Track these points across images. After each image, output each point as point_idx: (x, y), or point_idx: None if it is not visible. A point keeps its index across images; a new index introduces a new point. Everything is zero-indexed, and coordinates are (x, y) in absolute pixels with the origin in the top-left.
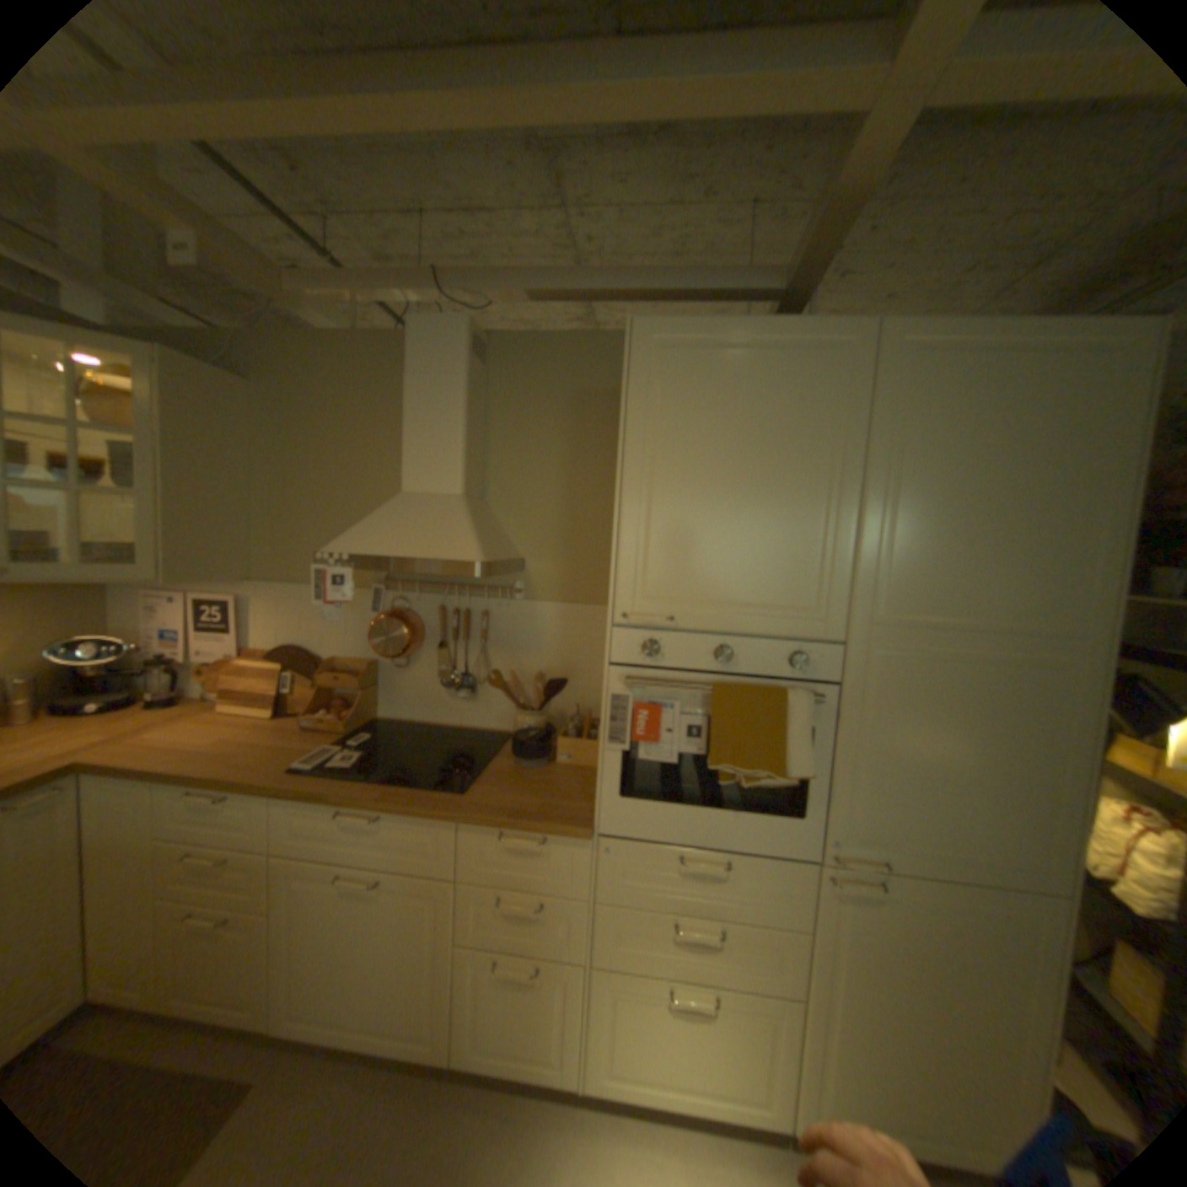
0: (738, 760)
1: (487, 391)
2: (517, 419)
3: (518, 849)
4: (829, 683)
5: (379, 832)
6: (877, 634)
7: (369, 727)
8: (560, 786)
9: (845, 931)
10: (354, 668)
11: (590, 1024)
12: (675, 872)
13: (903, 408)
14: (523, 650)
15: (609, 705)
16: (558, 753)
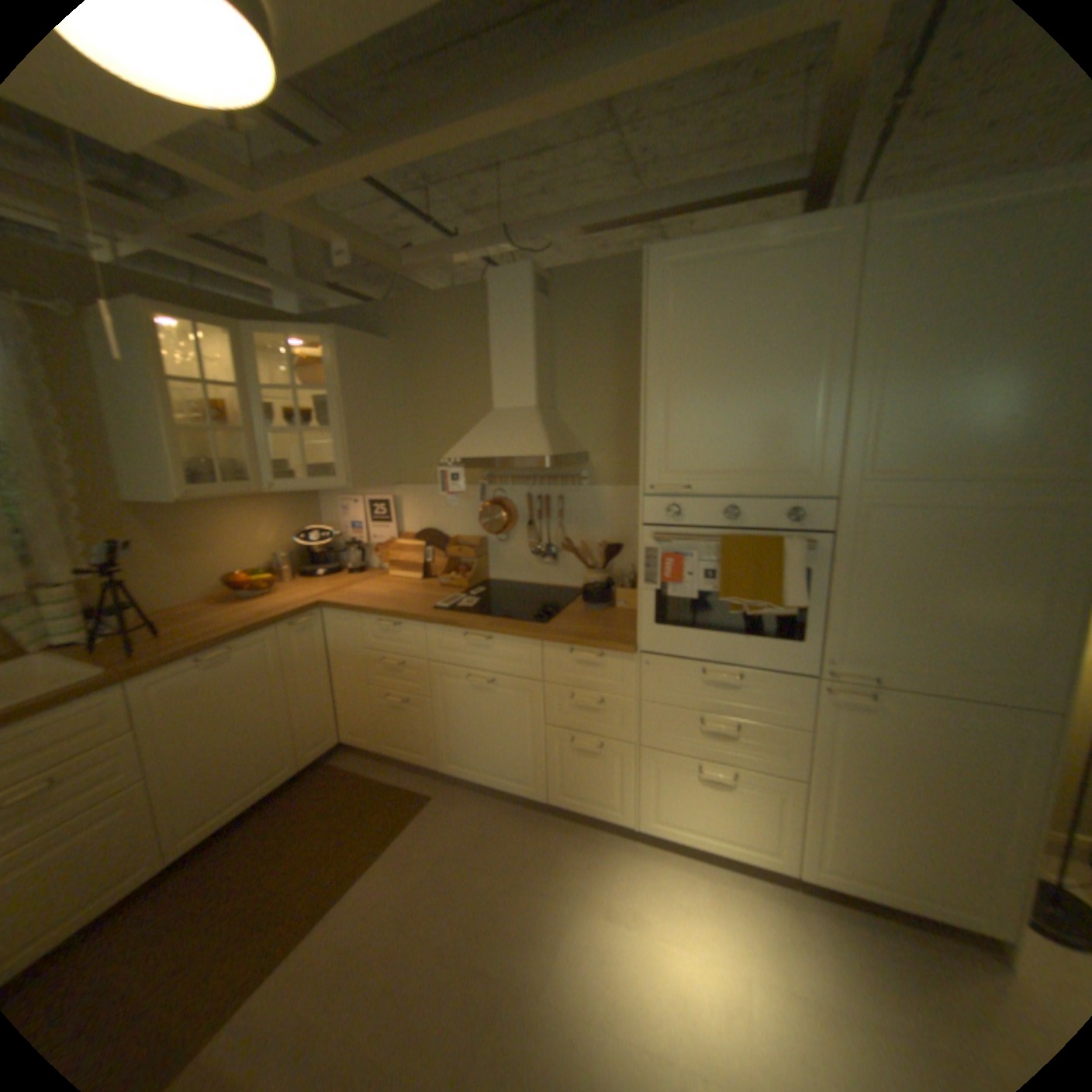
0: (740, 593)
1: (548, 319)
2: (572, 339)
3: (582, 660)
4: (822, 532)
5: (490, 647)
6: (865, 488)
7: (482, 585)
8: (614, 621)
9: (839, 730)
10: (469, 543)
11: (639, 784)
12: (697, 679)
13: (888, 285)
14: (587, 525)
15: (641, 556)
16: (615, 600)
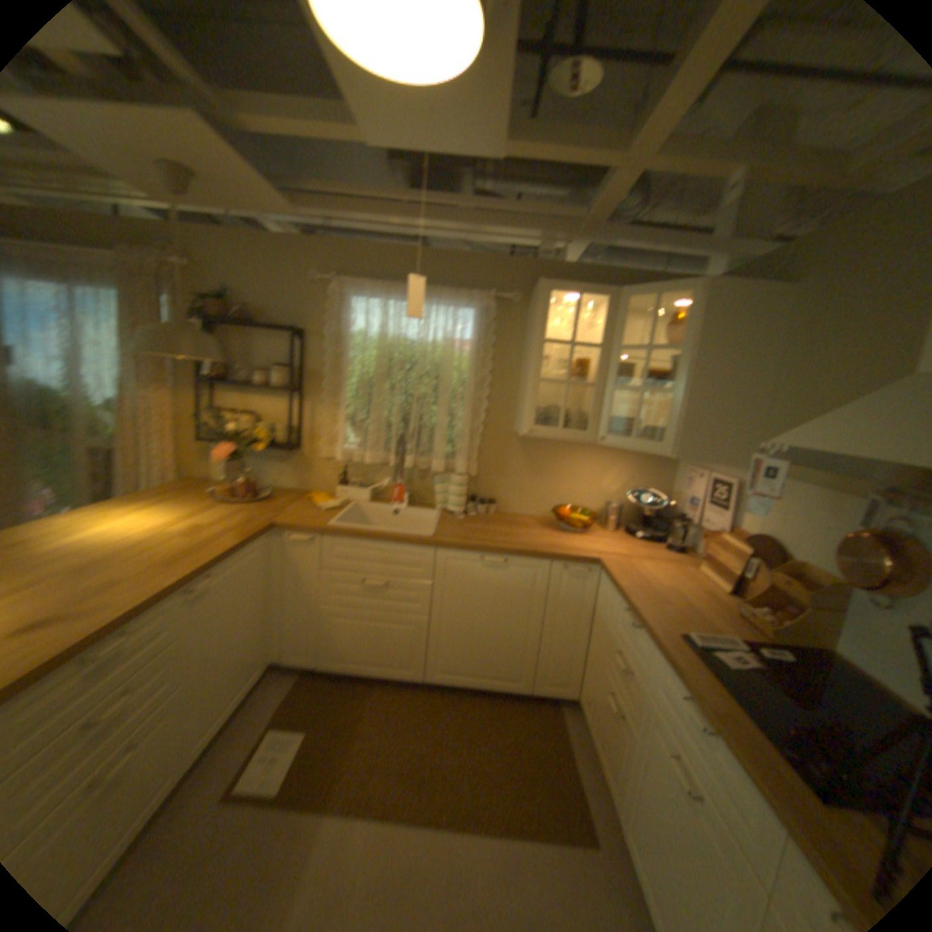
0: None
1: None
2: None
3: None
4: None
5: (714, 752)
6: None
7: (812, 655)
8: None
9: None
10: (823, 584)
11: None
12: None
13: None
14: None
15: None
16: None
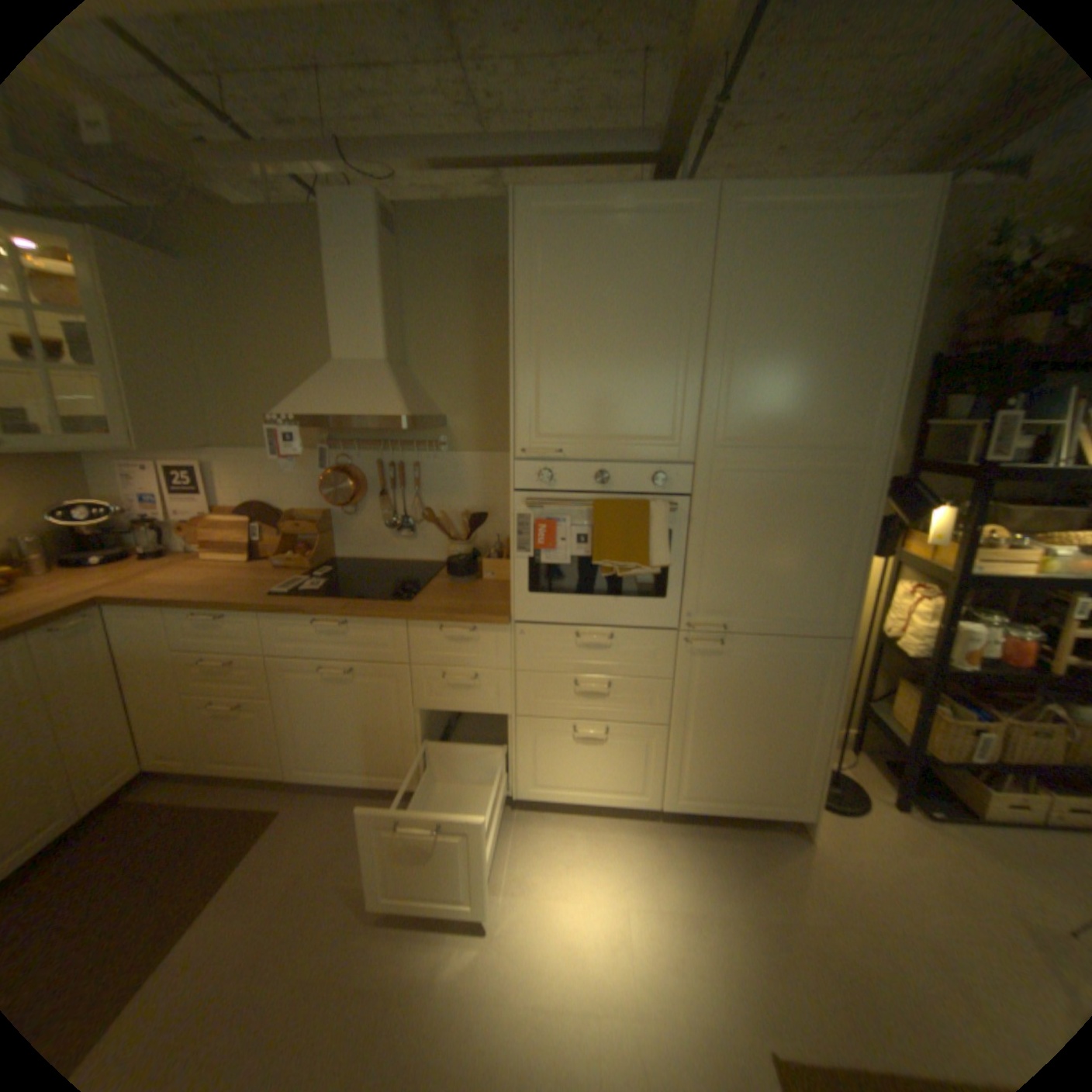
0: (613, 556)
1: (398, 262)
2: (427, 288)
3: (455, 637)
4: (682, 495)
5: (347, 633)
6: (717, 454)
7: (329, 564)
8: (485, 593)
9: (694, 674)
10: (310, 518)
11: (517, 754)
12: (572, 643)
13: (737, 264)
14: (450, 494)
15: (516, 524)
16: (484, 572)
